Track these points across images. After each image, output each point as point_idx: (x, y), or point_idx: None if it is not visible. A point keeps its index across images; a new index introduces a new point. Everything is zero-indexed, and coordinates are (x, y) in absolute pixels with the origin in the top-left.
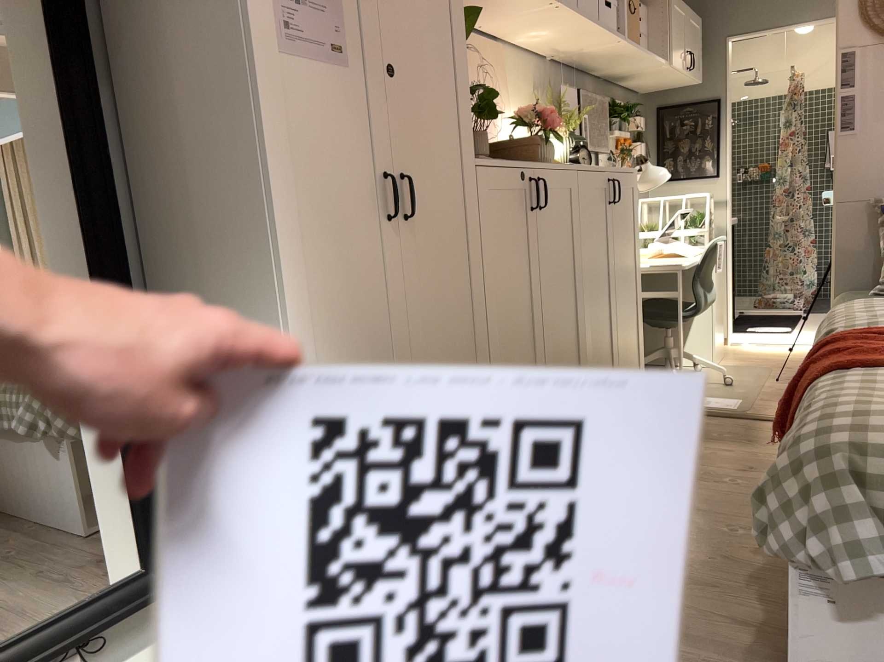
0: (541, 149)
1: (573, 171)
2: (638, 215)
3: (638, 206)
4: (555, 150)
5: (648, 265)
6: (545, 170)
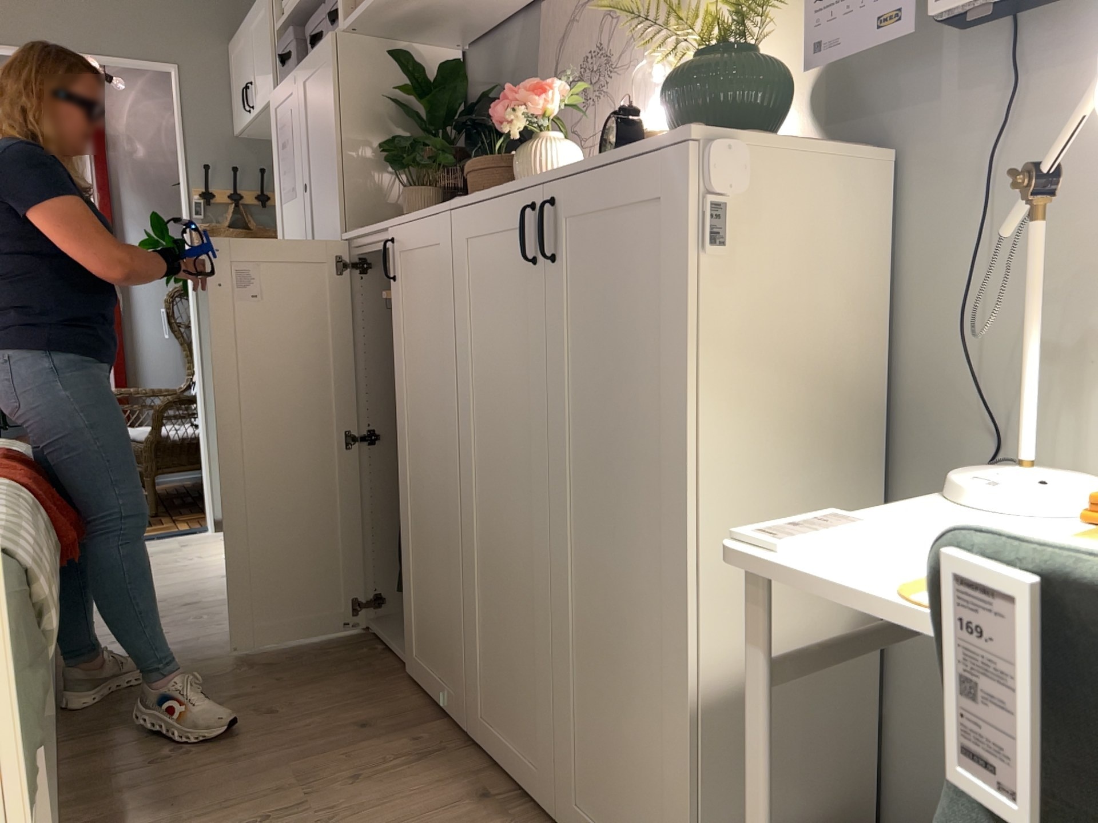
0: (516, 167)
1: (439, 215)
2: (688, 298)
3: (693, 260)
4: (532, 160)
5: (896, 534)
6: (398, 227)
